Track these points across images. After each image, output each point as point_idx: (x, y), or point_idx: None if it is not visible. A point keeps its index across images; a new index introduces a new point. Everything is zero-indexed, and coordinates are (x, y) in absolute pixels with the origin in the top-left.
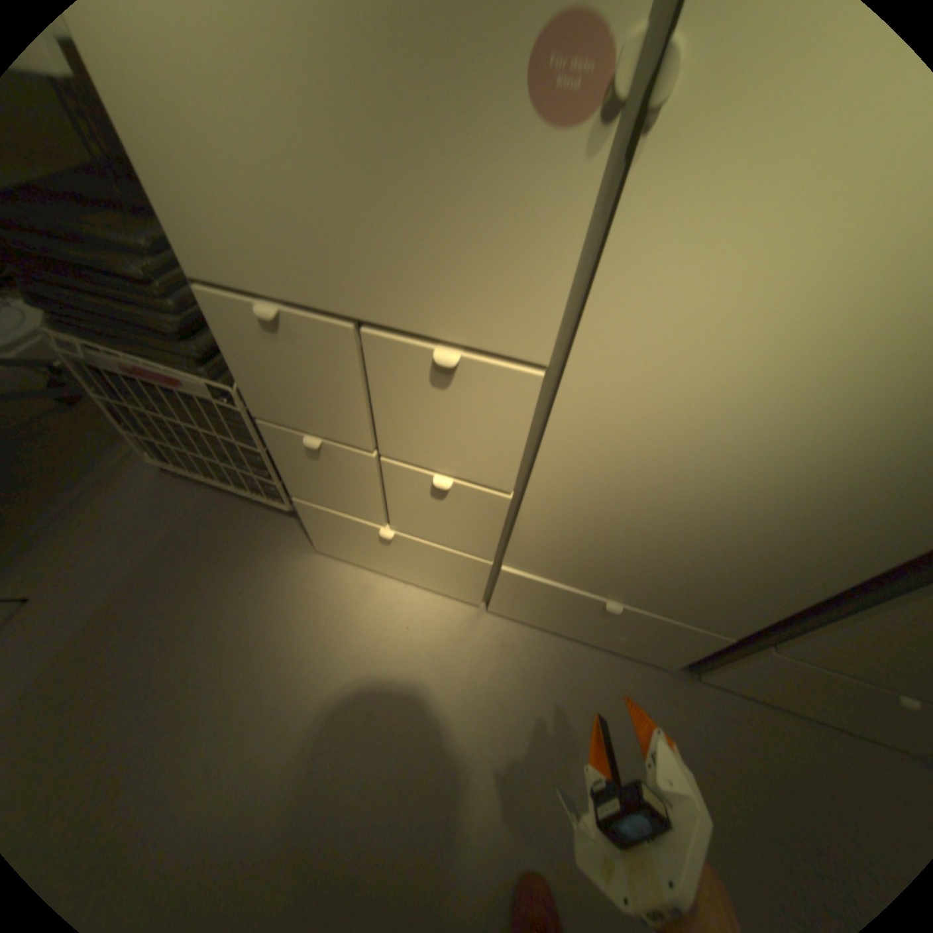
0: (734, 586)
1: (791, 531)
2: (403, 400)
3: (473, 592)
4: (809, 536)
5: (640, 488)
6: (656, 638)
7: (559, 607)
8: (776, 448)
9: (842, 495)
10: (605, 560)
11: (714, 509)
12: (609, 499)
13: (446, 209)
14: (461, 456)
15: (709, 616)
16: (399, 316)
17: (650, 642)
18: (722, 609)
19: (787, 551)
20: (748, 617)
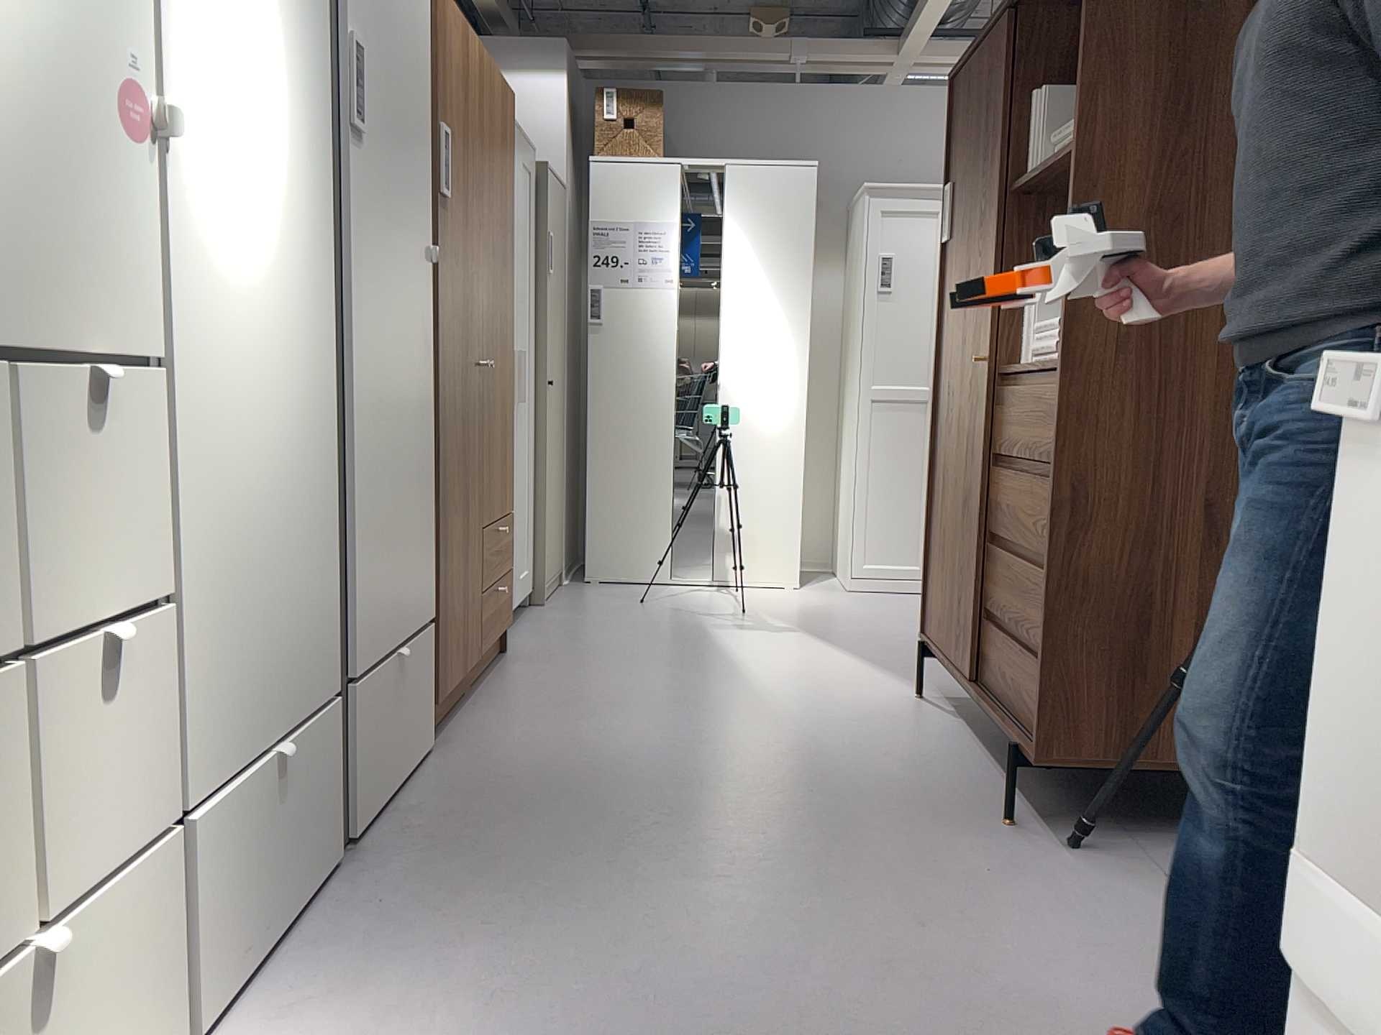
0: (306, 598)
1: (297, 483)
2: (44, 488)
3: (164, 1015)
4: (304, 481)
5: (231, 496)
6: (311, 793)
7: (247, 859)
8: (264, 392)
9: (296, 423)
10: (245, 661)
11: (267, 489)
12: (221, 534)
13: (69, 201)
14: (109, 566)
15: (315, 678)
16: (34, 336)
17: (311, 814)
18: (314, 650)
19: (304, 511)
20: (326, 643)
